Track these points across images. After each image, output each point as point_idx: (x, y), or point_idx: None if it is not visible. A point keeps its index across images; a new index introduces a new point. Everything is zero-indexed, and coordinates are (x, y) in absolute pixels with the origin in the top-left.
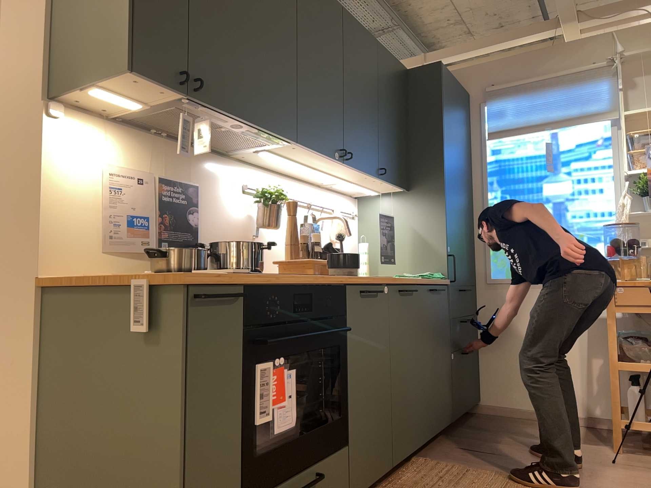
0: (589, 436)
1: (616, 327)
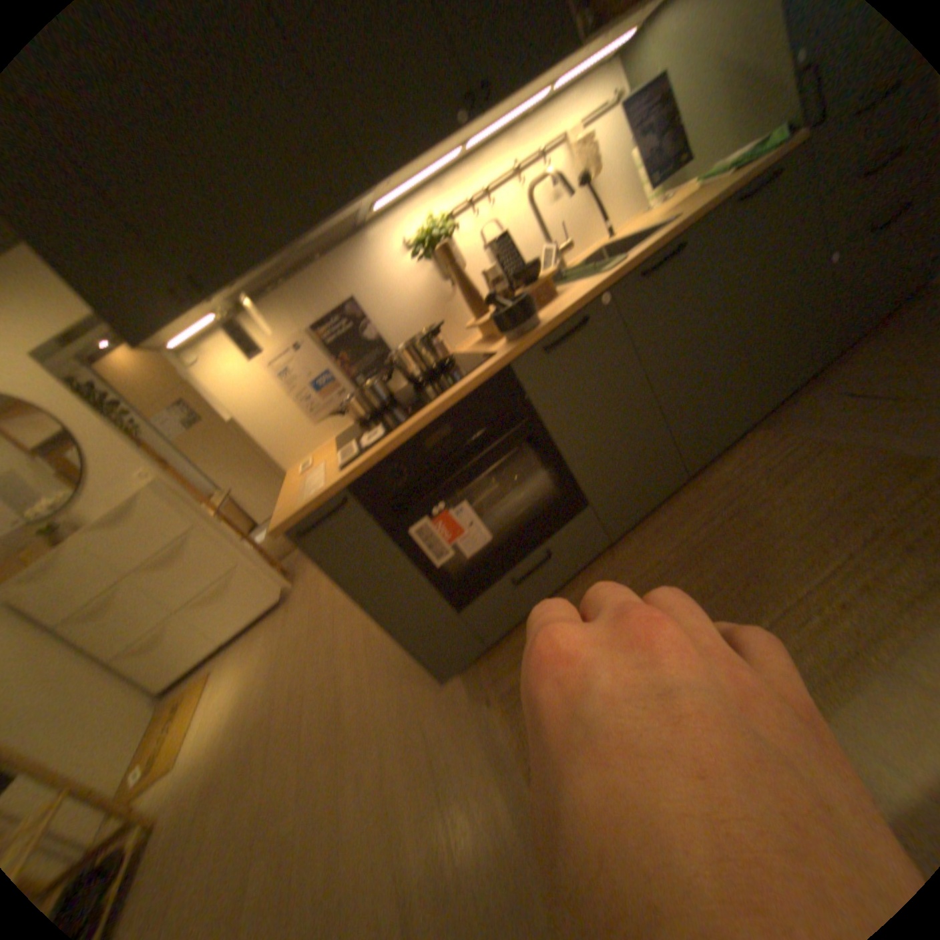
0: None
1: None
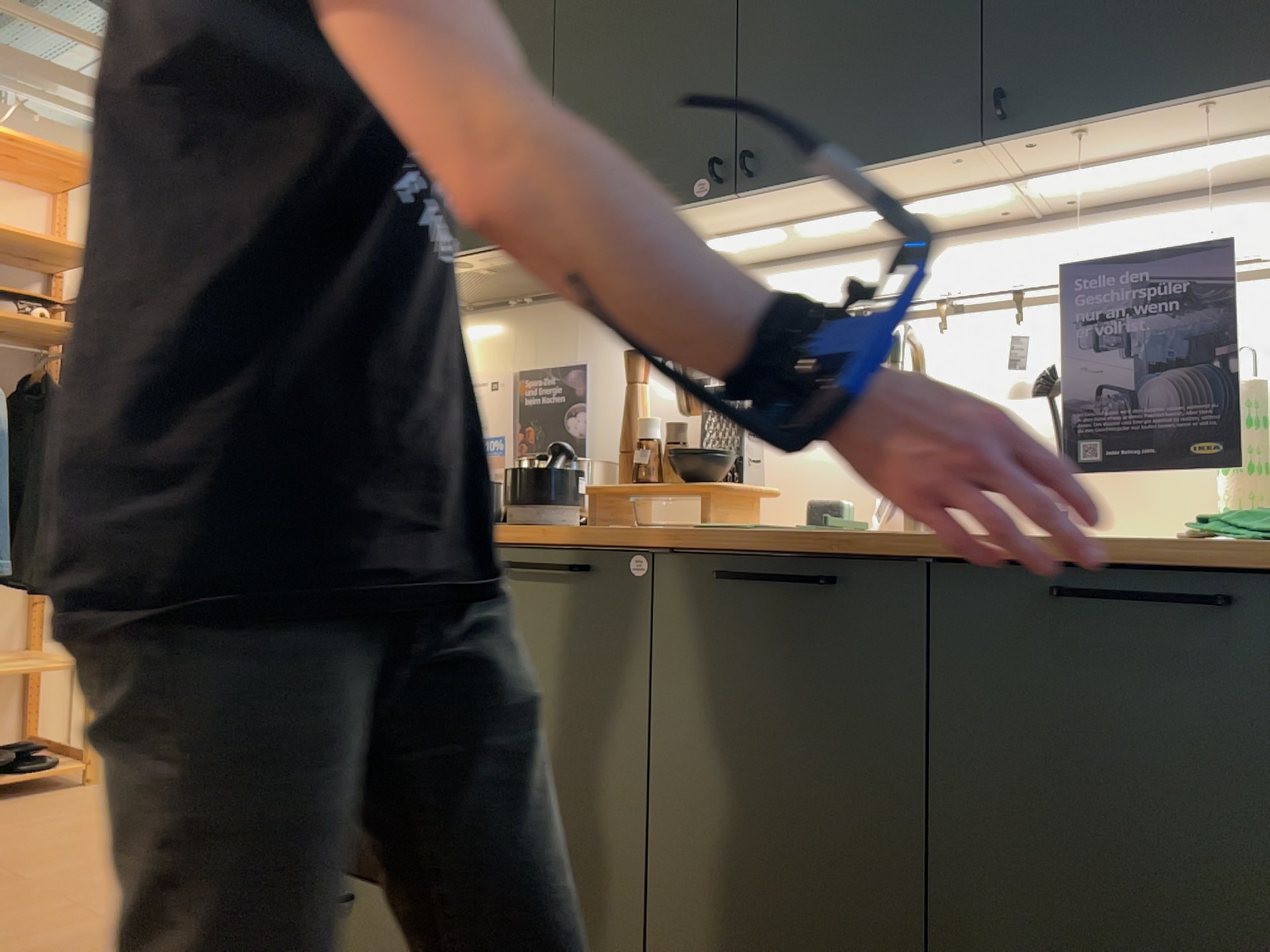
0: None
1: None
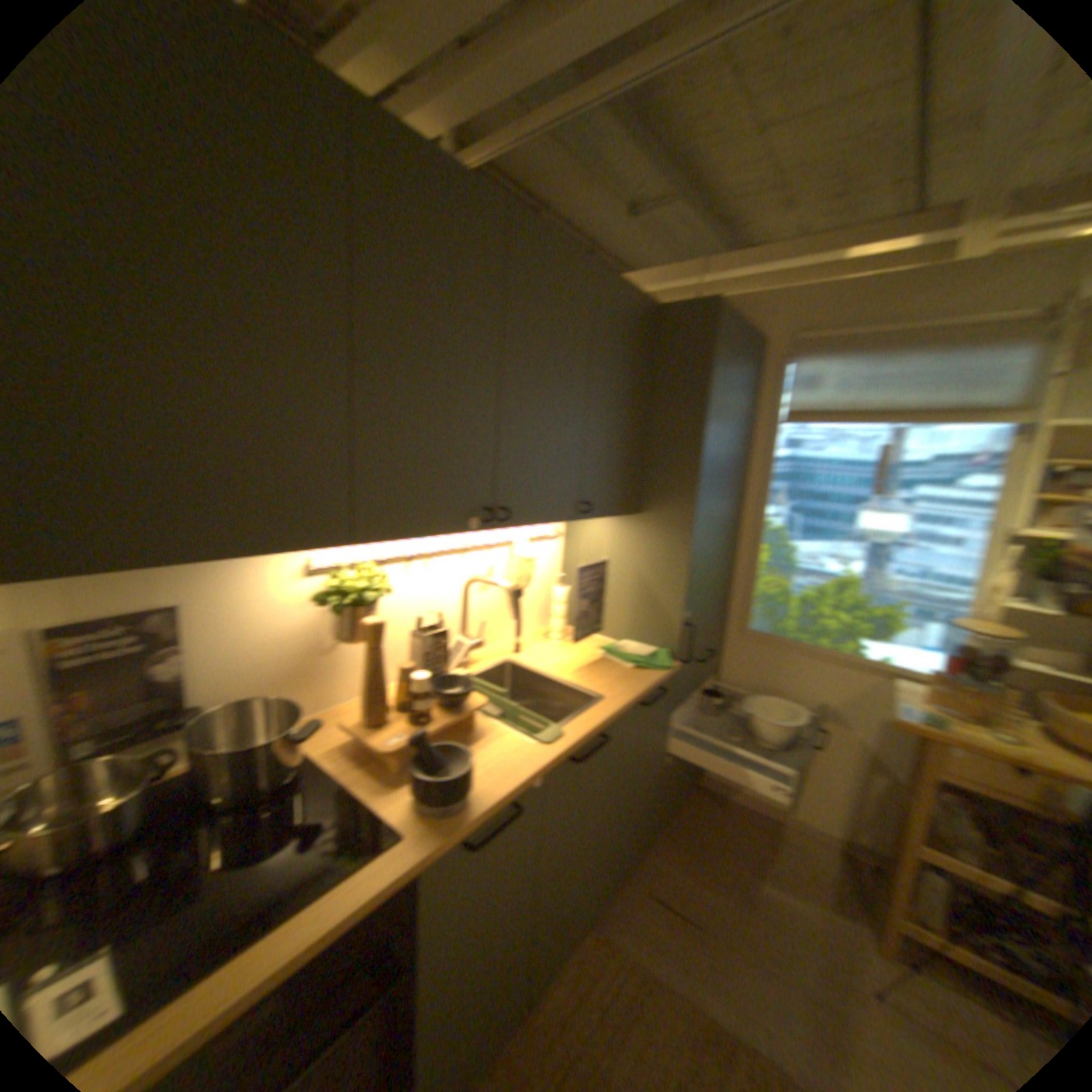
0: (844, 890)
1: (934, 803)
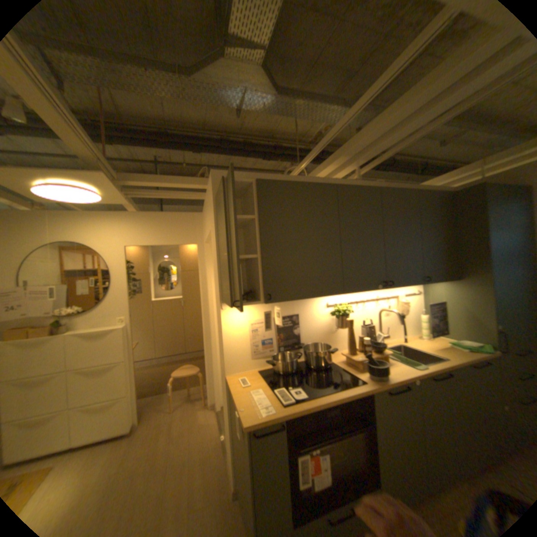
0: None
1: None
